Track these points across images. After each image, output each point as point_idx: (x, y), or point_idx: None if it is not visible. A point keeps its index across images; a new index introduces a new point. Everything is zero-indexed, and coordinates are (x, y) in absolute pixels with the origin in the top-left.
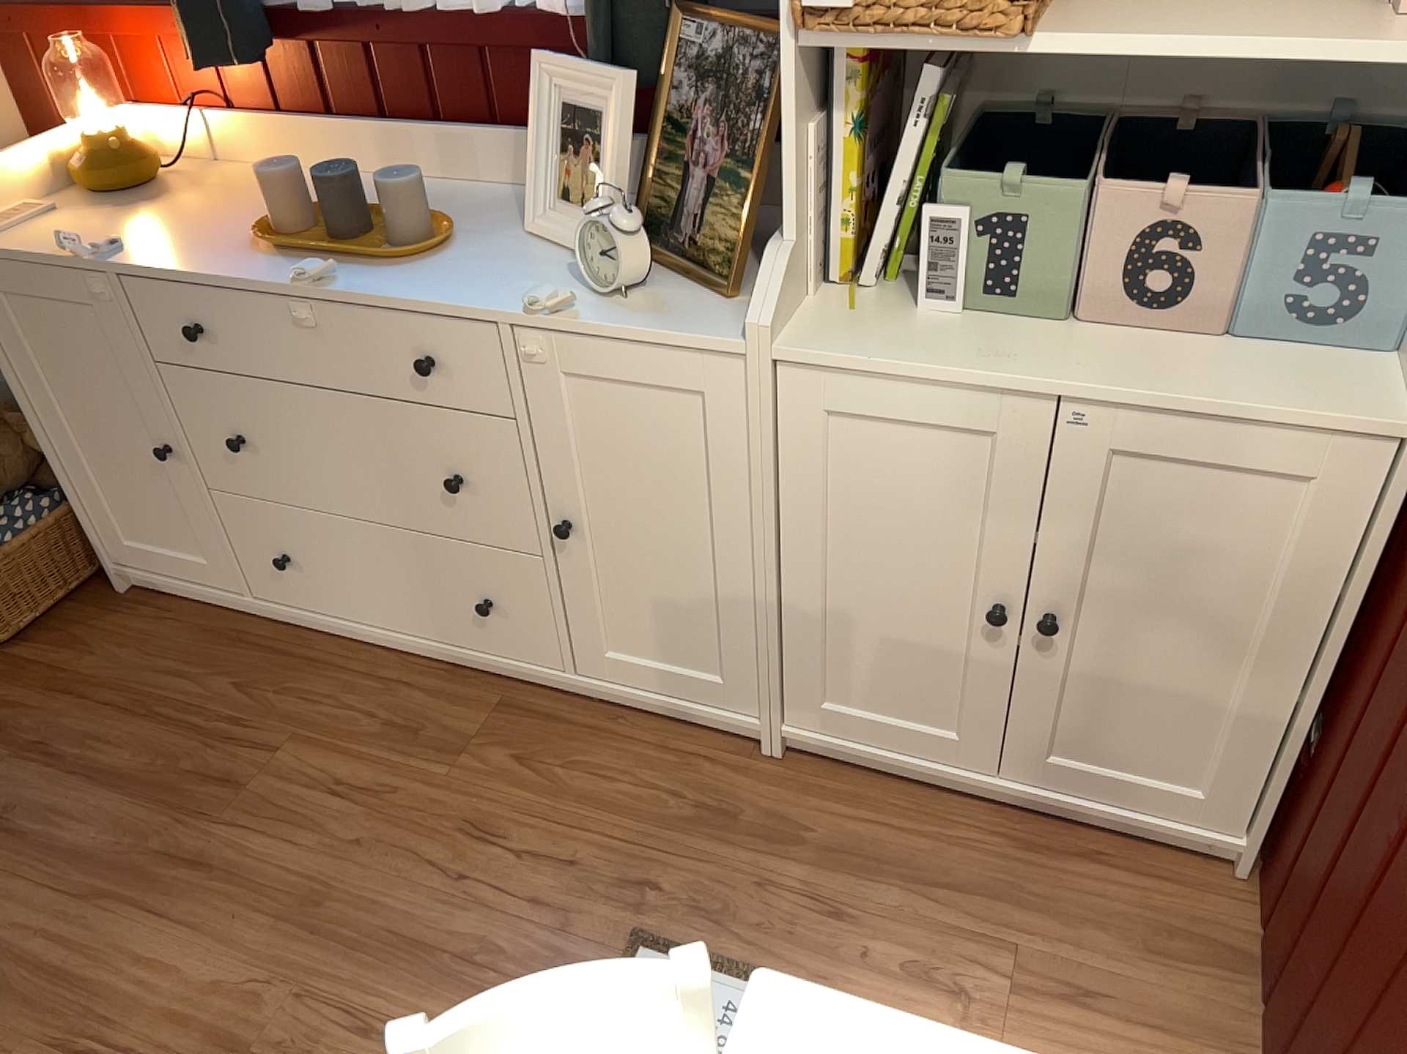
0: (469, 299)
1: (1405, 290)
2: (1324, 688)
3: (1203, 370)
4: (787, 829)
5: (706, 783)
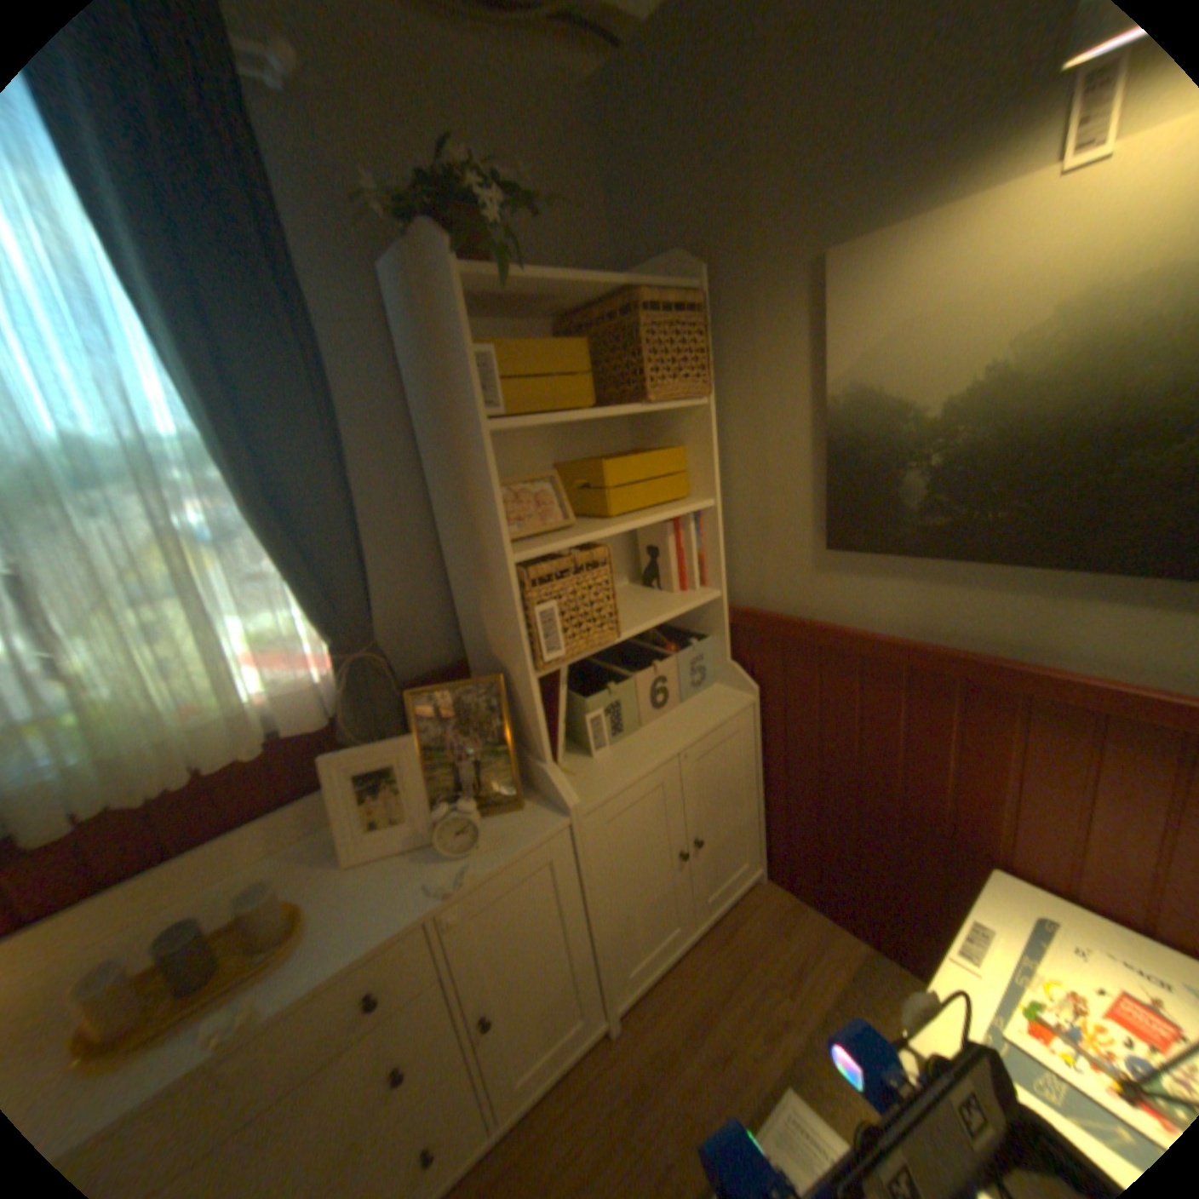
0: (377, 927)
1: (718, 659)
2: (767, 791)
3: (695, 713)
4: (670, 1060)
5: (616, 1093)
